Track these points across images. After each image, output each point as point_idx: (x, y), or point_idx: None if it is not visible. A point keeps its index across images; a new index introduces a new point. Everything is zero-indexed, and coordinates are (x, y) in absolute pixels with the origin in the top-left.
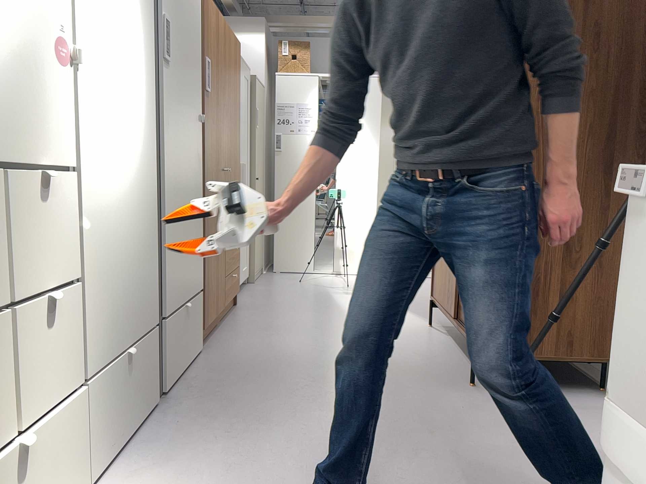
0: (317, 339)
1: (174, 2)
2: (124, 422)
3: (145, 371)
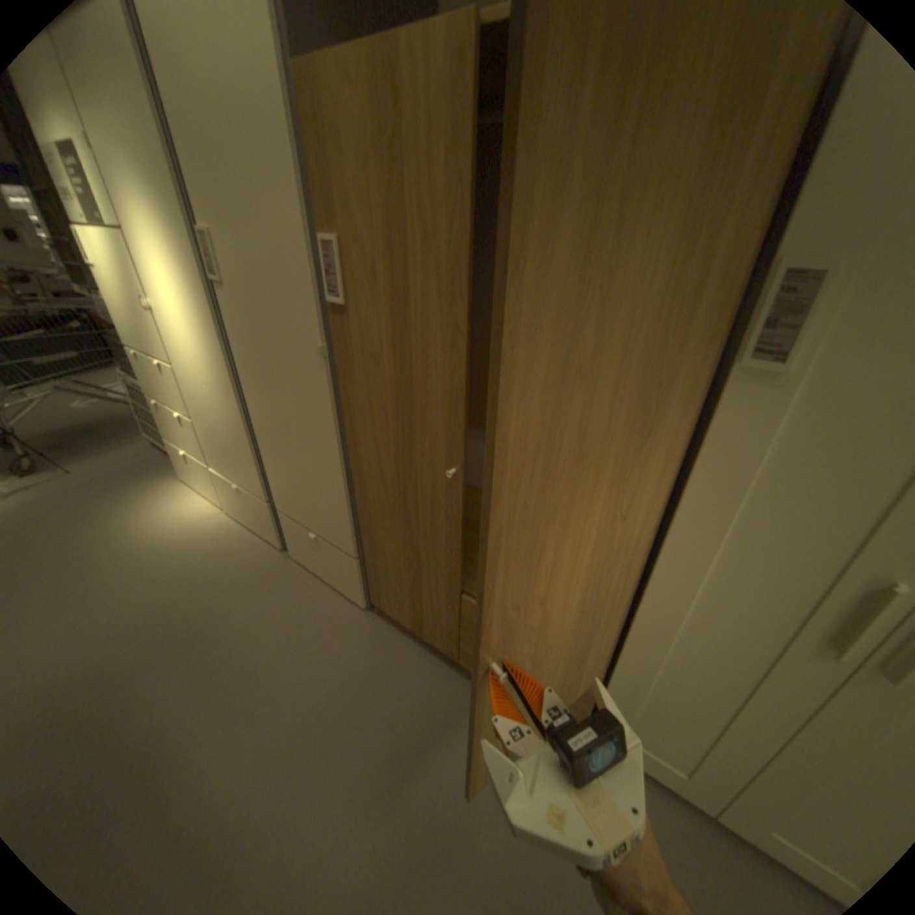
0: (288, 782)
1: (213, 193)
2: (243, 516)
3: (258, 514)
